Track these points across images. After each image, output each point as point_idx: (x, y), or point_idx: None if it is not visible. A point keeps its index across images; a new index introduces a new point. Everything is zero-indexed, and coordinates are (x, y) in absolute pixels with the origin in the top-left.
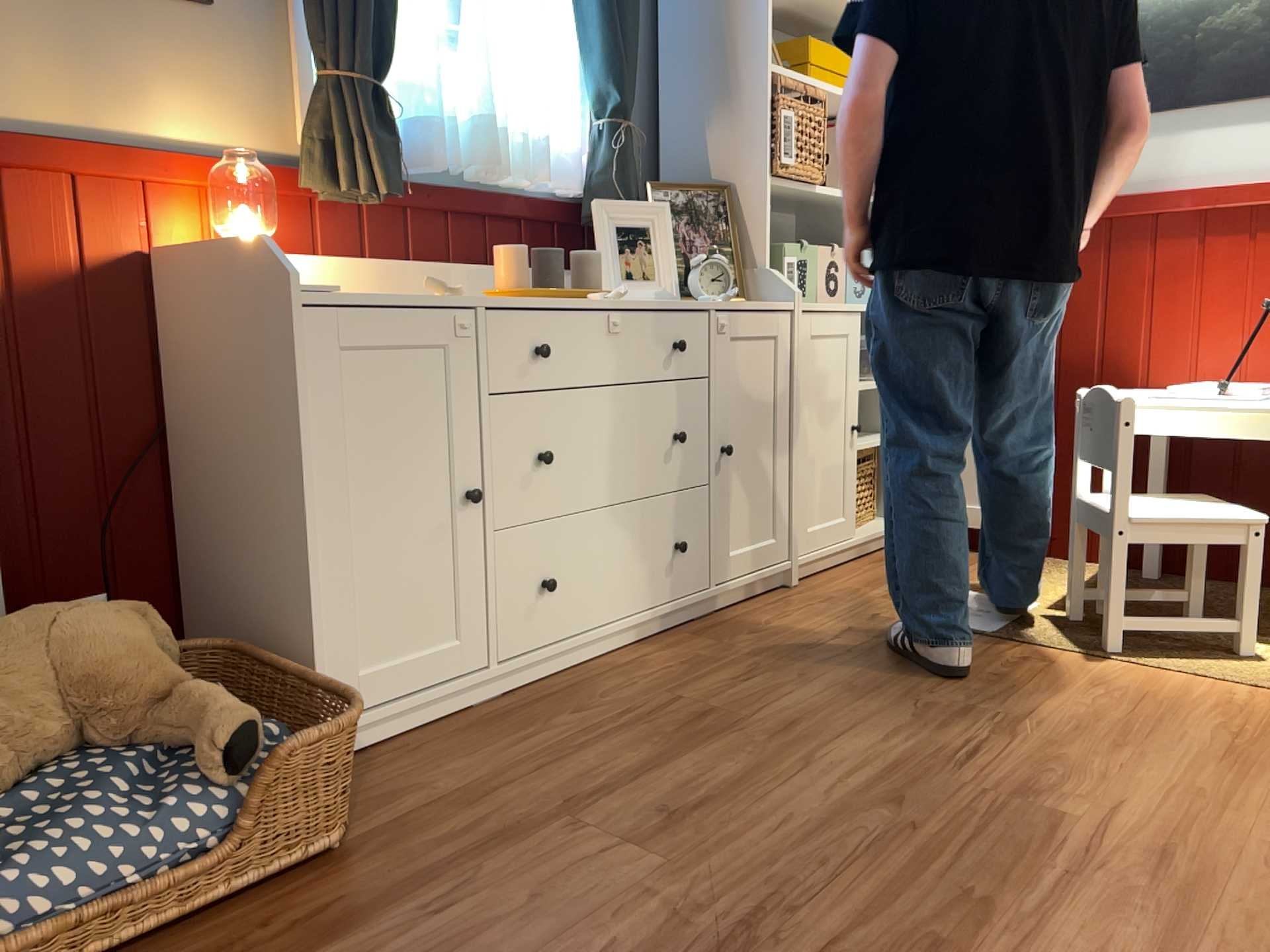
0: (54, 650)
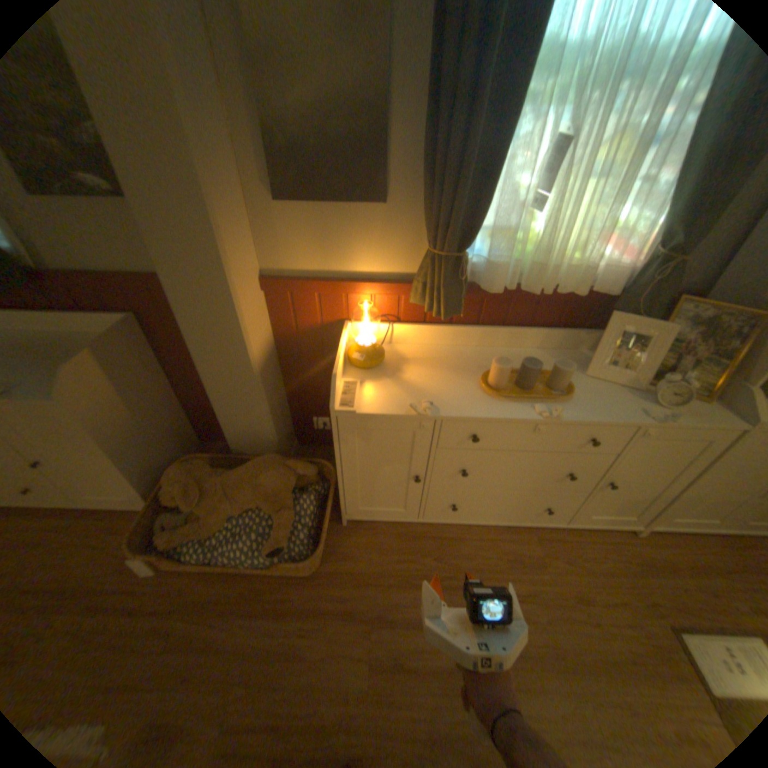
0: (257, 484)
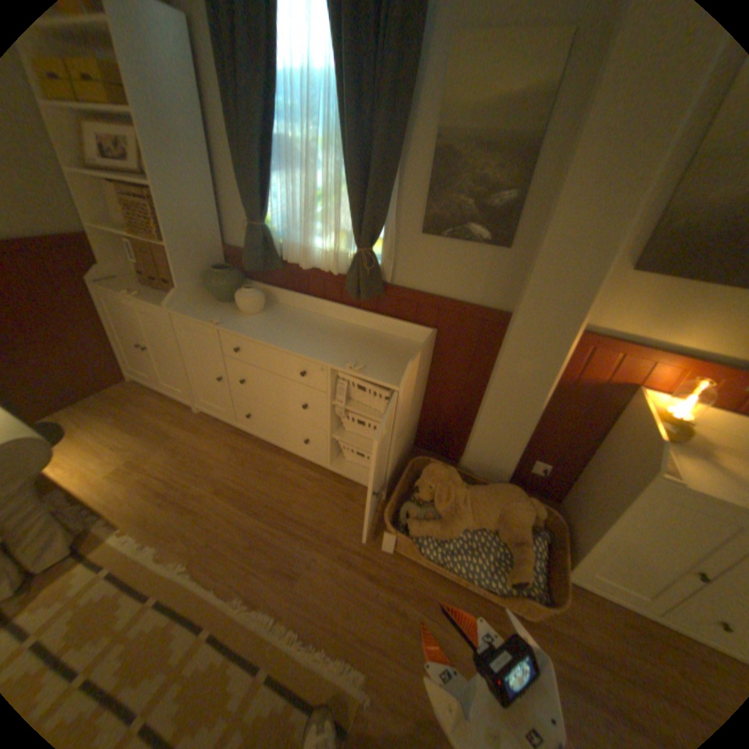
0: (505, 510)
